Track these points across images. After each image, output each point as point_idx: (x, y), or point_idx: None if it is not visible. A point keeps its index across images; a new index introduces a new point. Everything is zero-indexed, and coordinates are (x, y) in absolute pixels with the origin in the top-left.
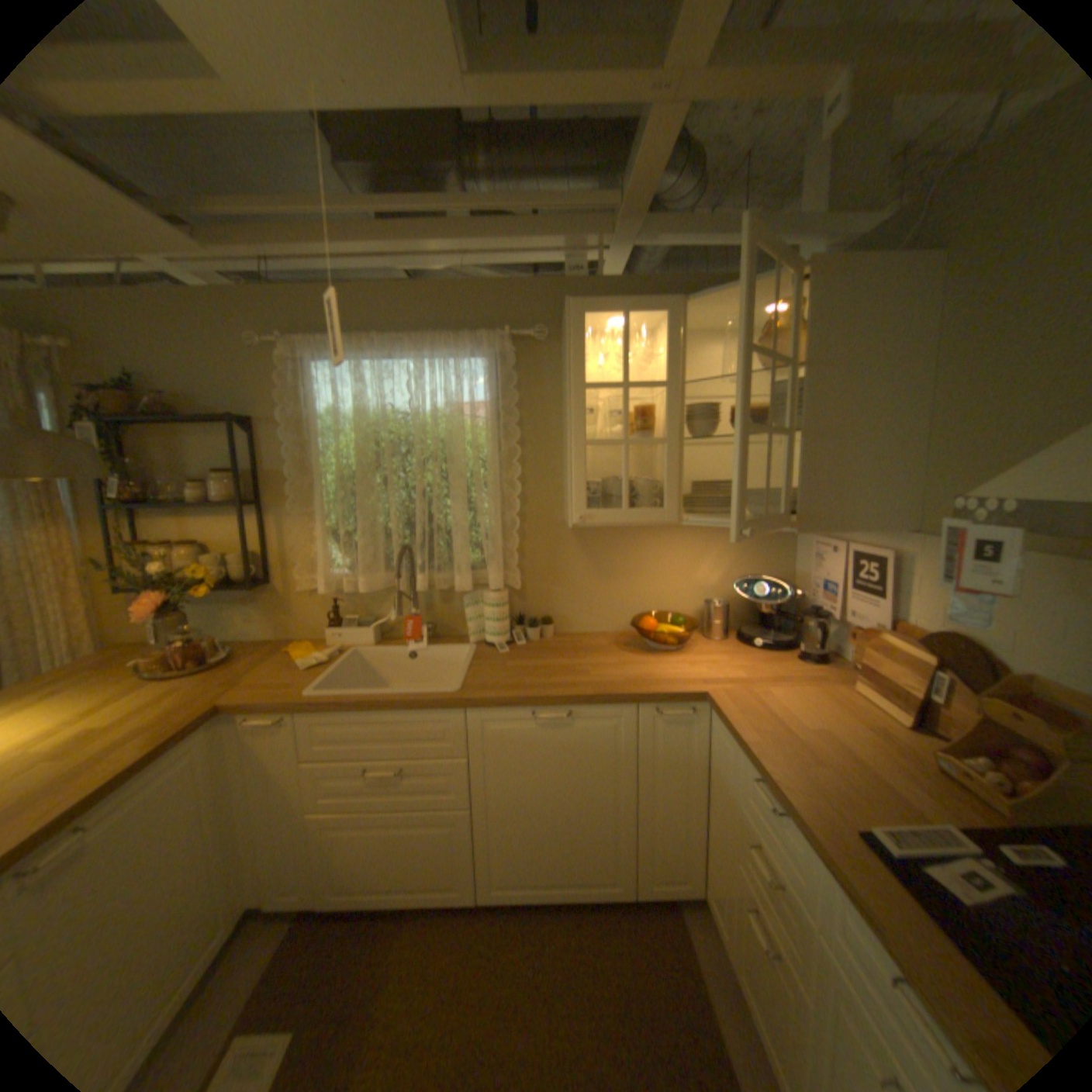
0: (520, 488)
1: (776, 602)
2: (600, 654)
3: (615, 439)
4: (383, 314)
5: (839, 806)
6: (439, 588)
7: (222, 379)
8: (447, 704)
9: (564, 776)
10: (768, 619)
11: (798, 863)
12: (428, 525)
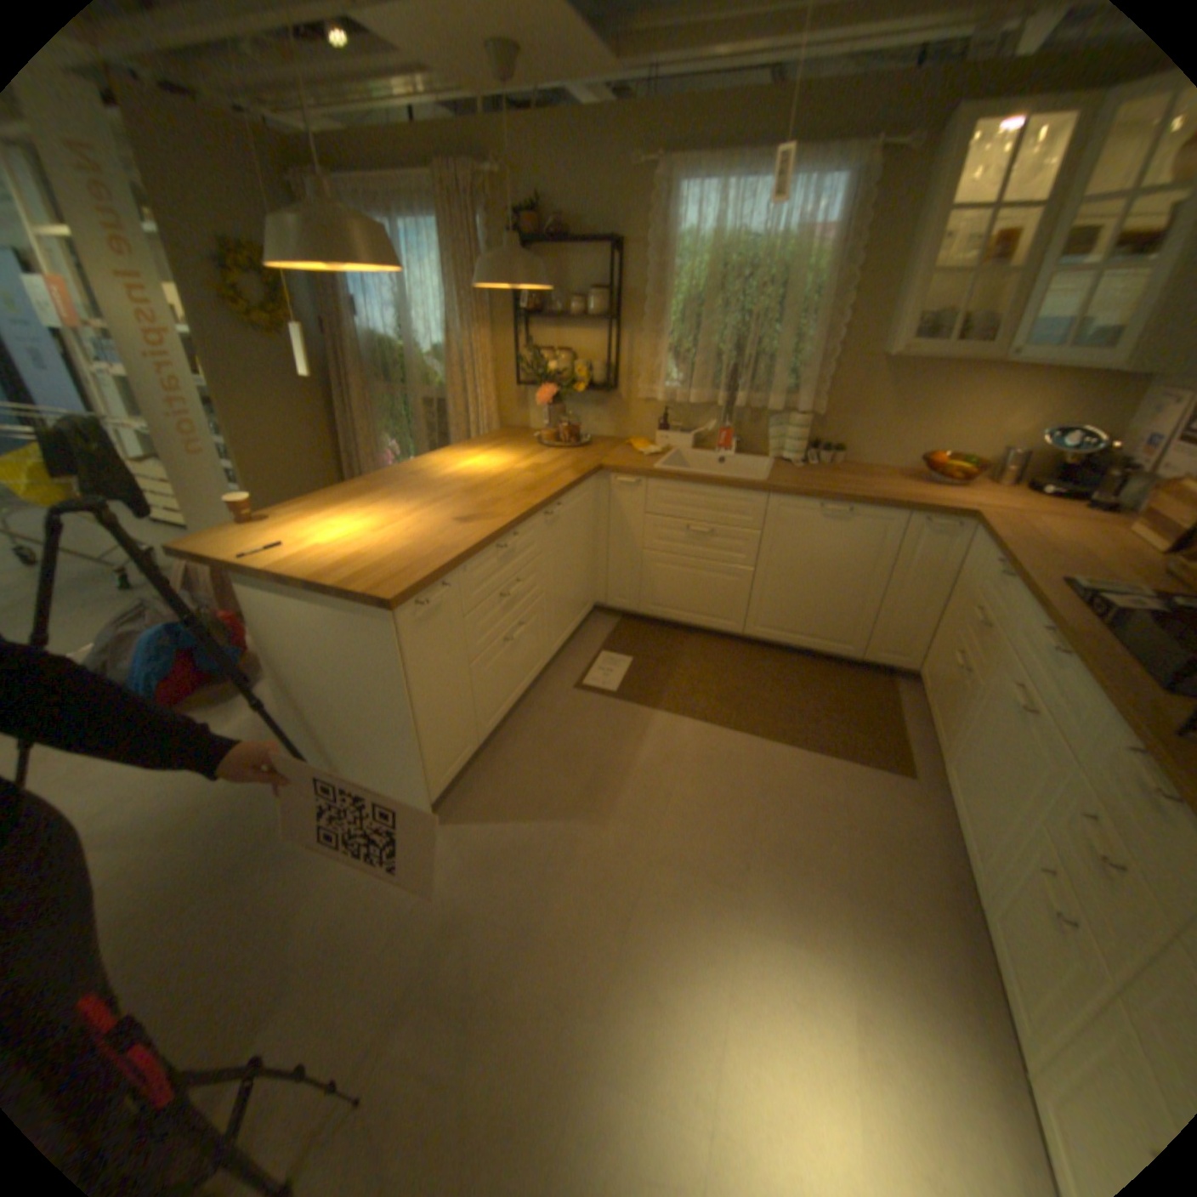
0: (849, 317)
1: (1084, 451)
2: (884, 478)
3: (963, 268)
4: (756, 125)
5: (1057, 569)
6: (753, 406)
7: (605, 200)
8: (757, 487)
9: (832, 557)
10: (1070, 472)
11: (1008, 604)
12: (756, 348)
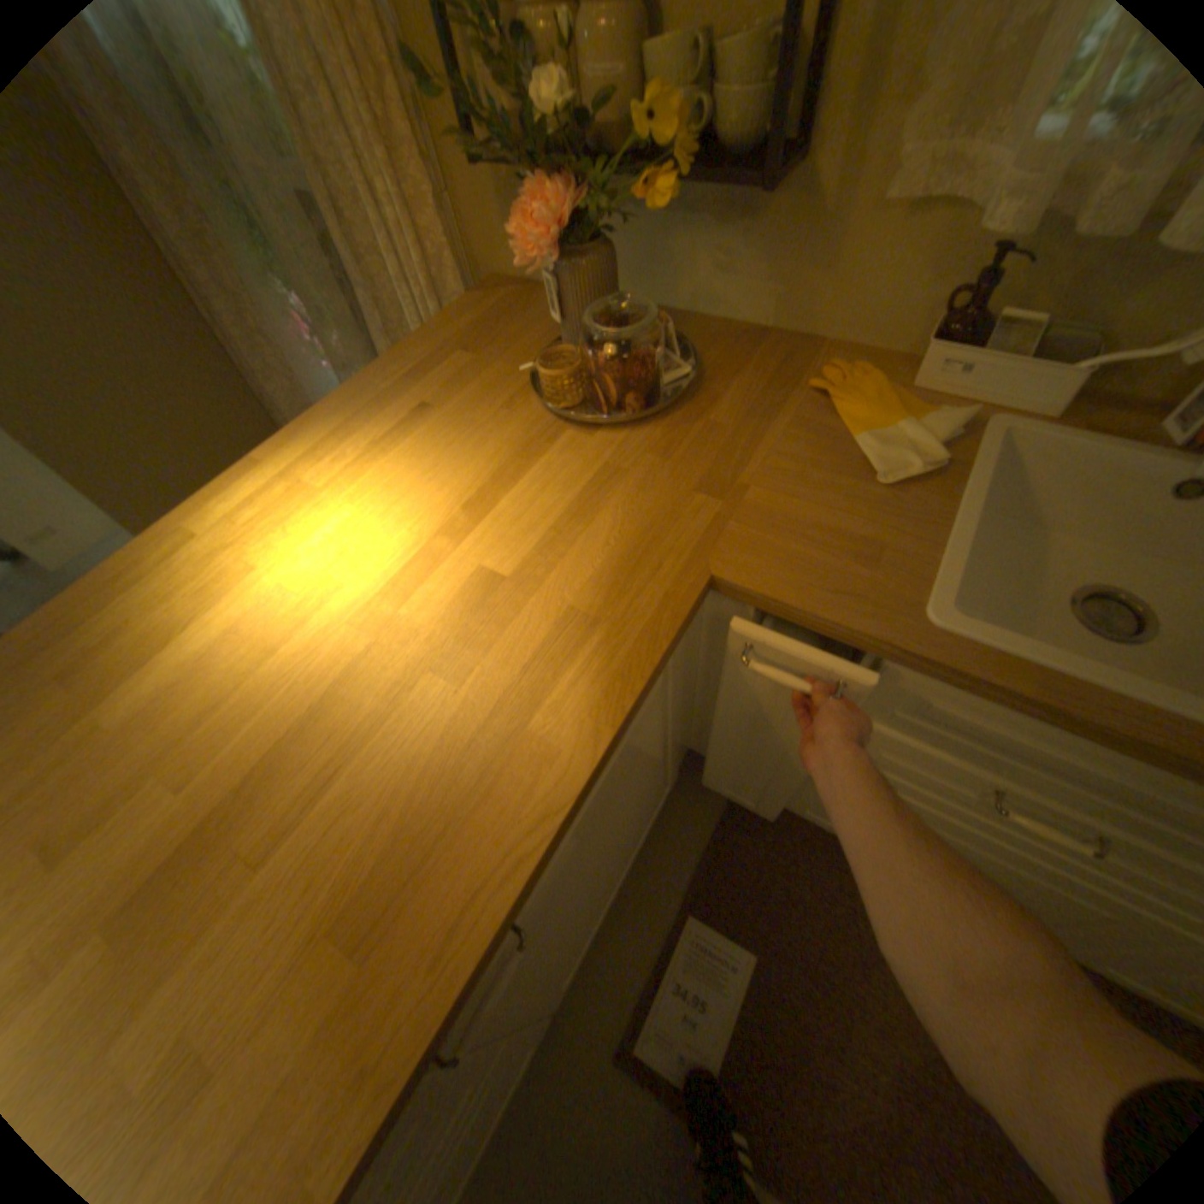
0: None
1: None
2: None
3: None
4: None
5: None
6: None
7: None
8: None
9: None
10: None
11: None
12: None
